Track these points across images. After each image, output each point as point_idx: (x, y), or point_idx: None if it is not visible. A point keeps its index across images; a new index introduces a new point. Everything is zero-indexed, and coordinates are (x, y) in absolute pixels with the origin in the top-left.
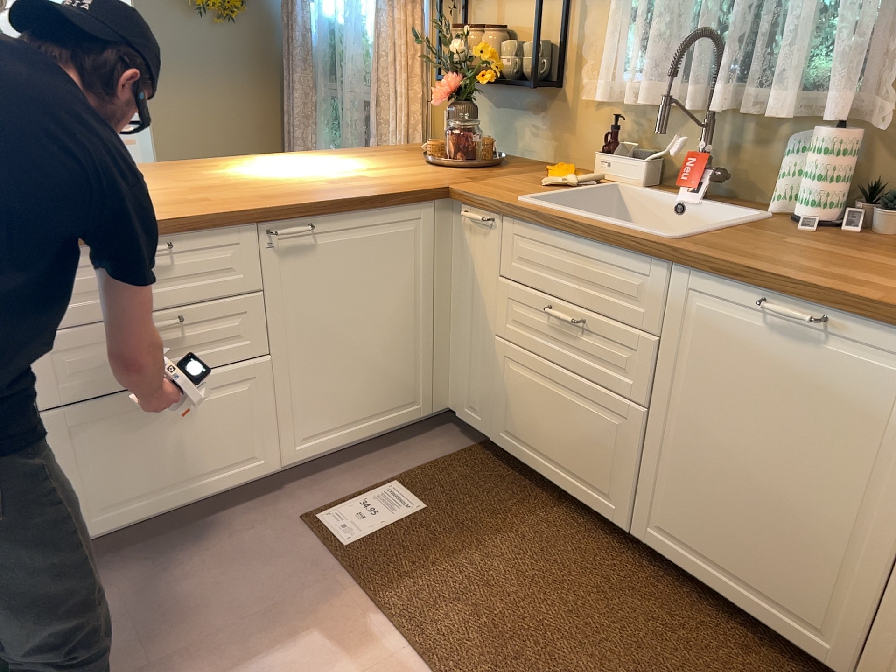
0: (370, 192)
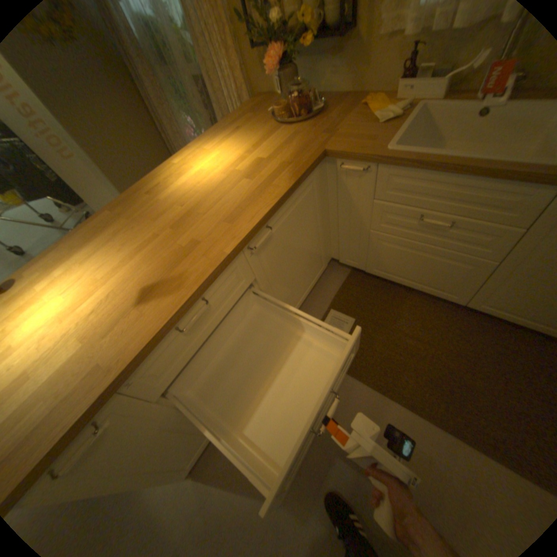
0: (287, 181)
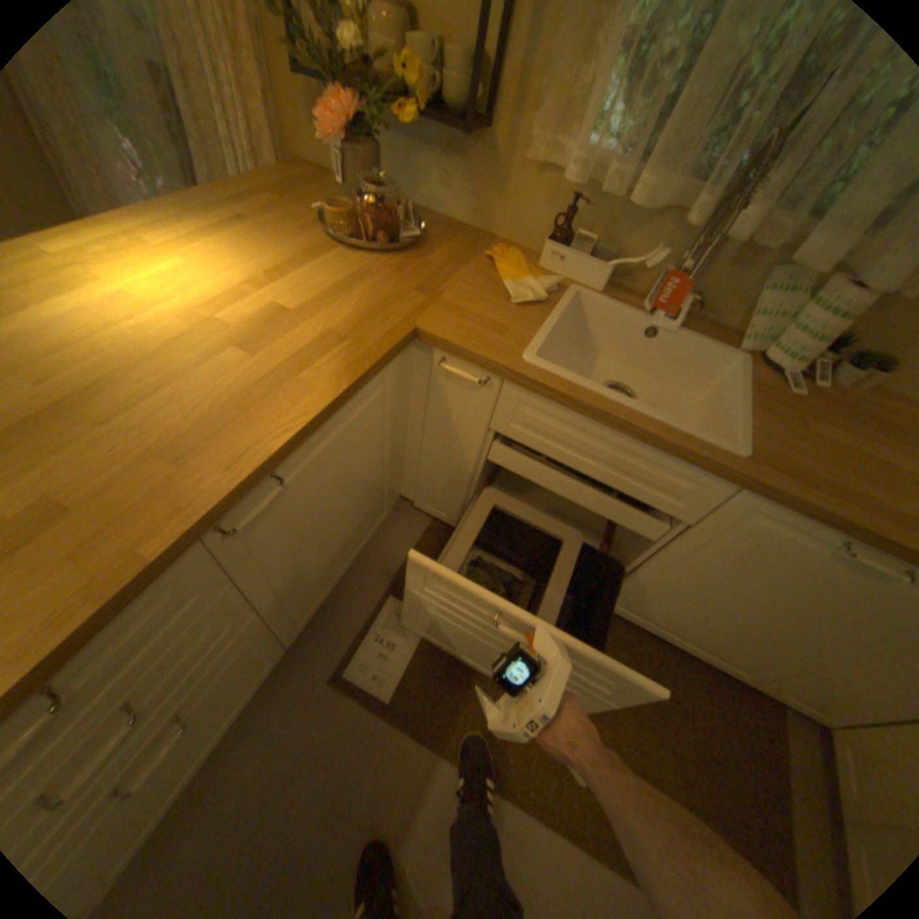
0: (335, 380)
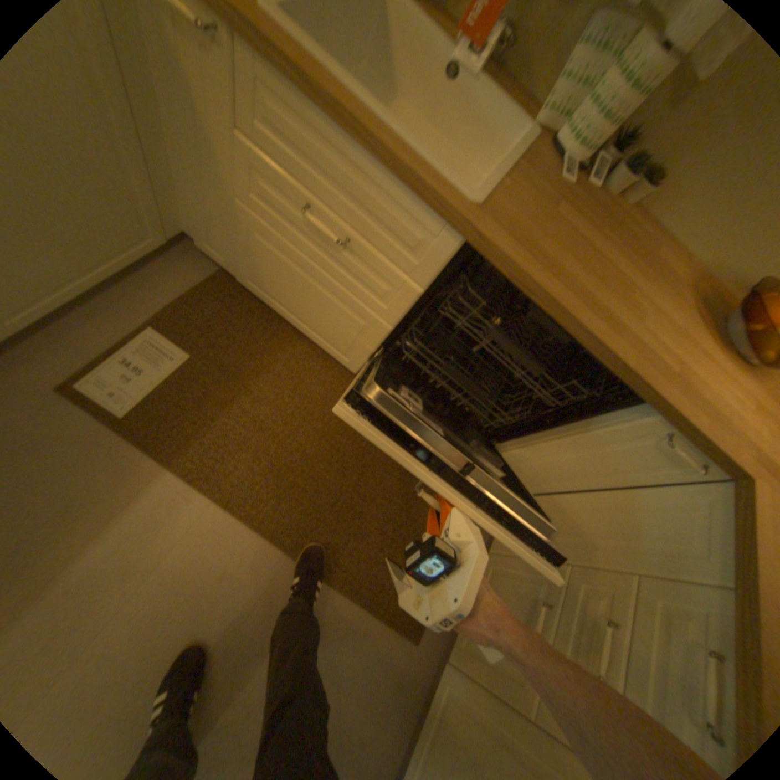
0: None
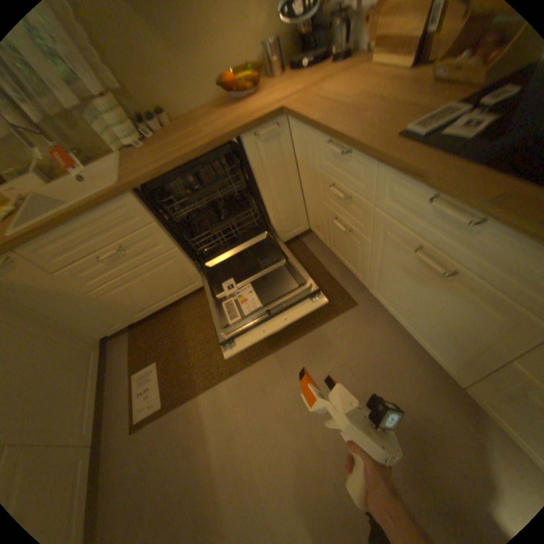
0: None
